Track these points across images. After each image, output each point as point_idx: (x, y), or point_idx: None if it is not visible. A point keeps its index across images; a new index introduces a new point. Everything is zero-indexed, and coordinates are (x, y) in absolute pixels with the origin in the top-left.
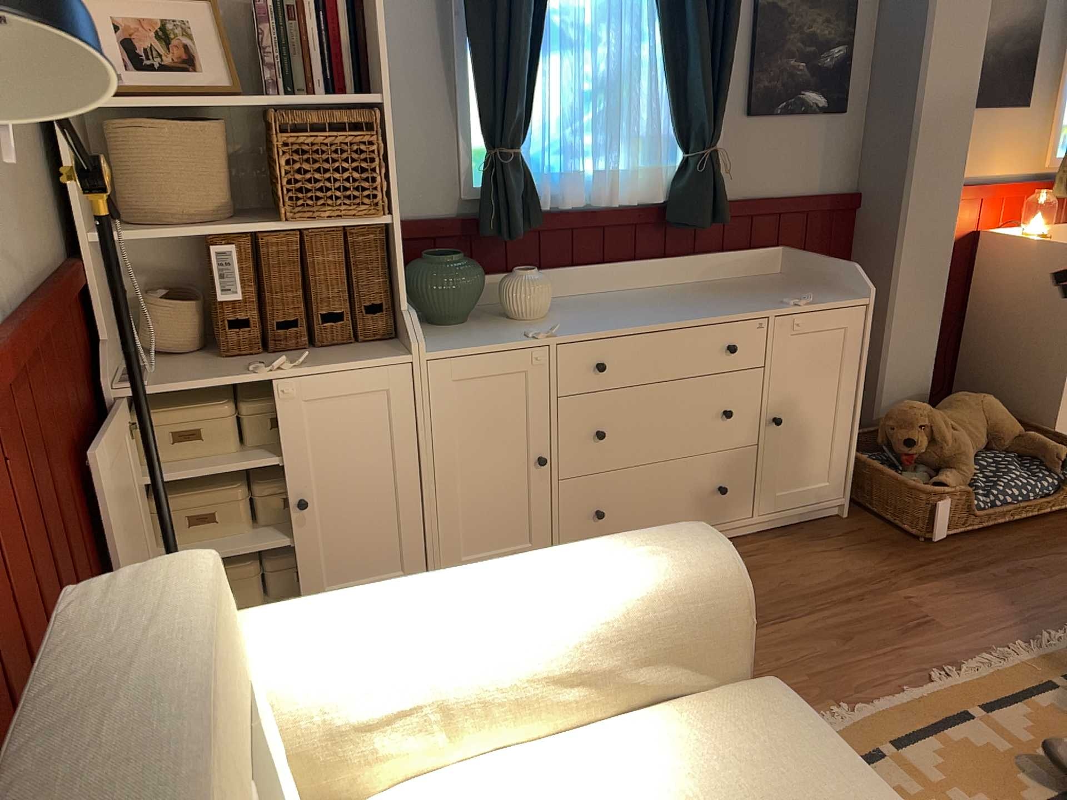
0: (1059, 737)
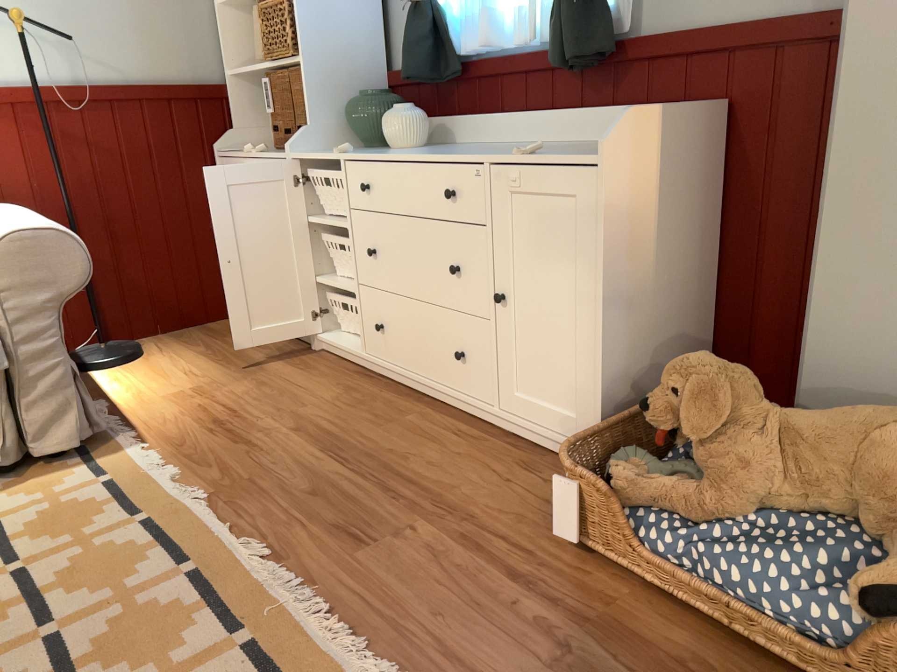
0: (142, 623)
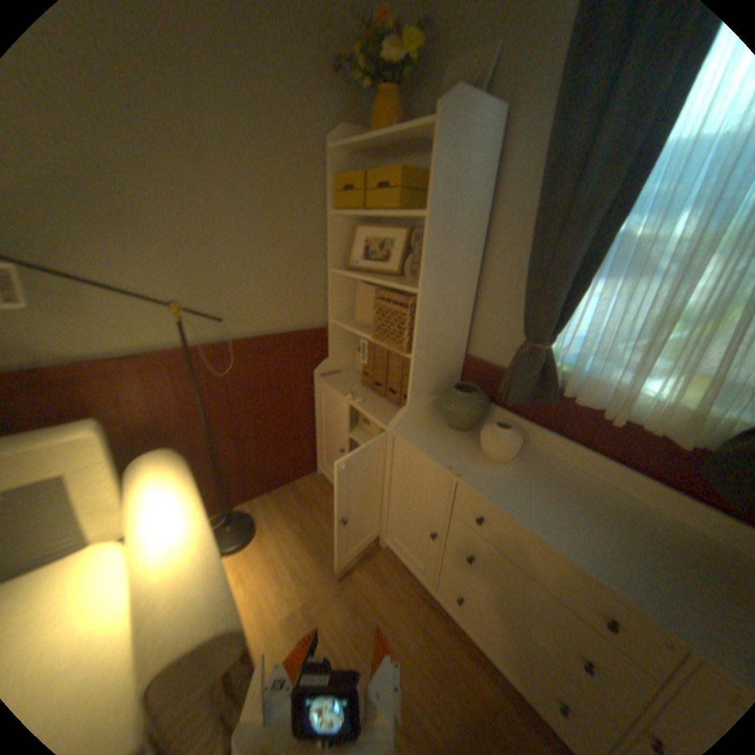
0: None
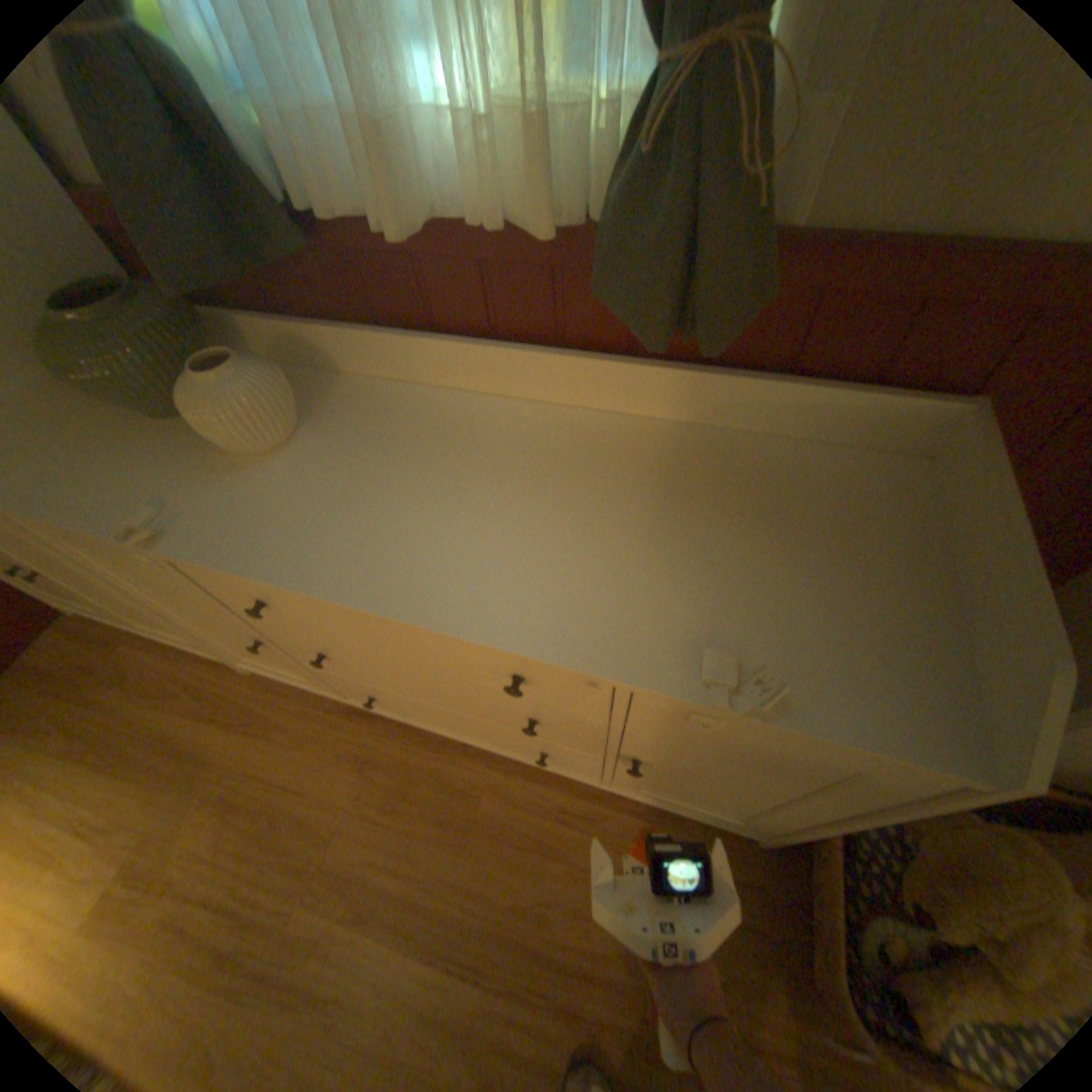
0: None
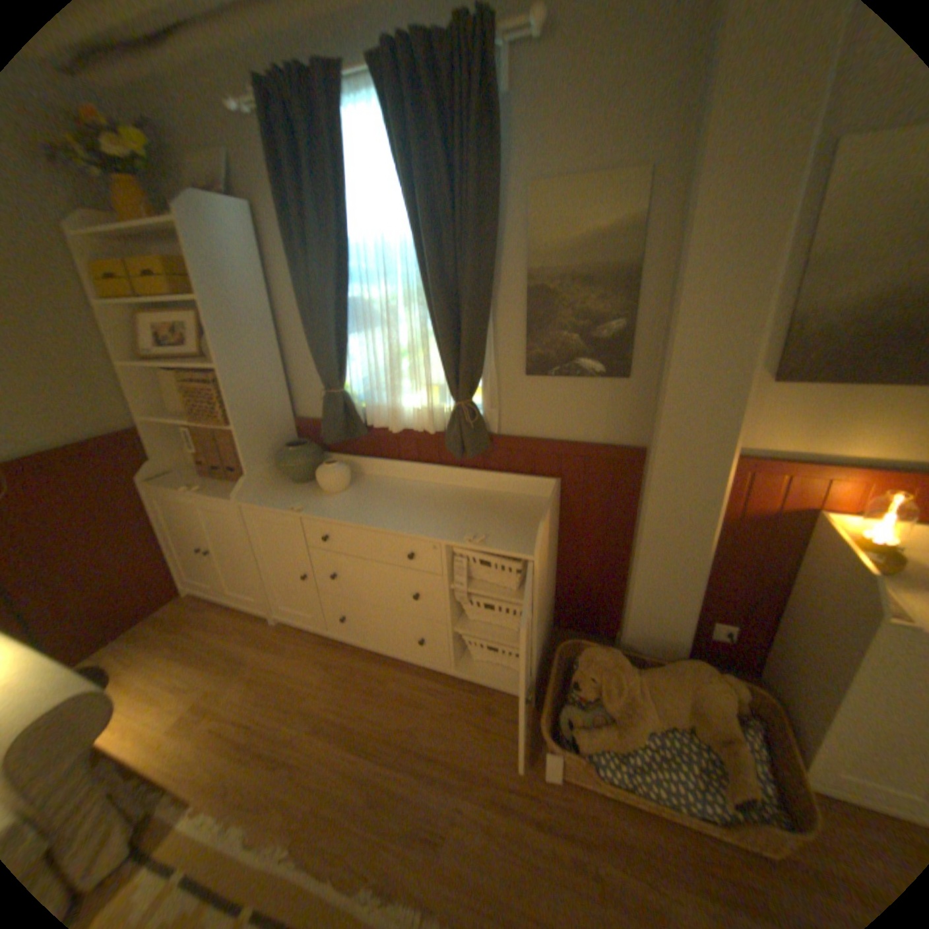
0: None
